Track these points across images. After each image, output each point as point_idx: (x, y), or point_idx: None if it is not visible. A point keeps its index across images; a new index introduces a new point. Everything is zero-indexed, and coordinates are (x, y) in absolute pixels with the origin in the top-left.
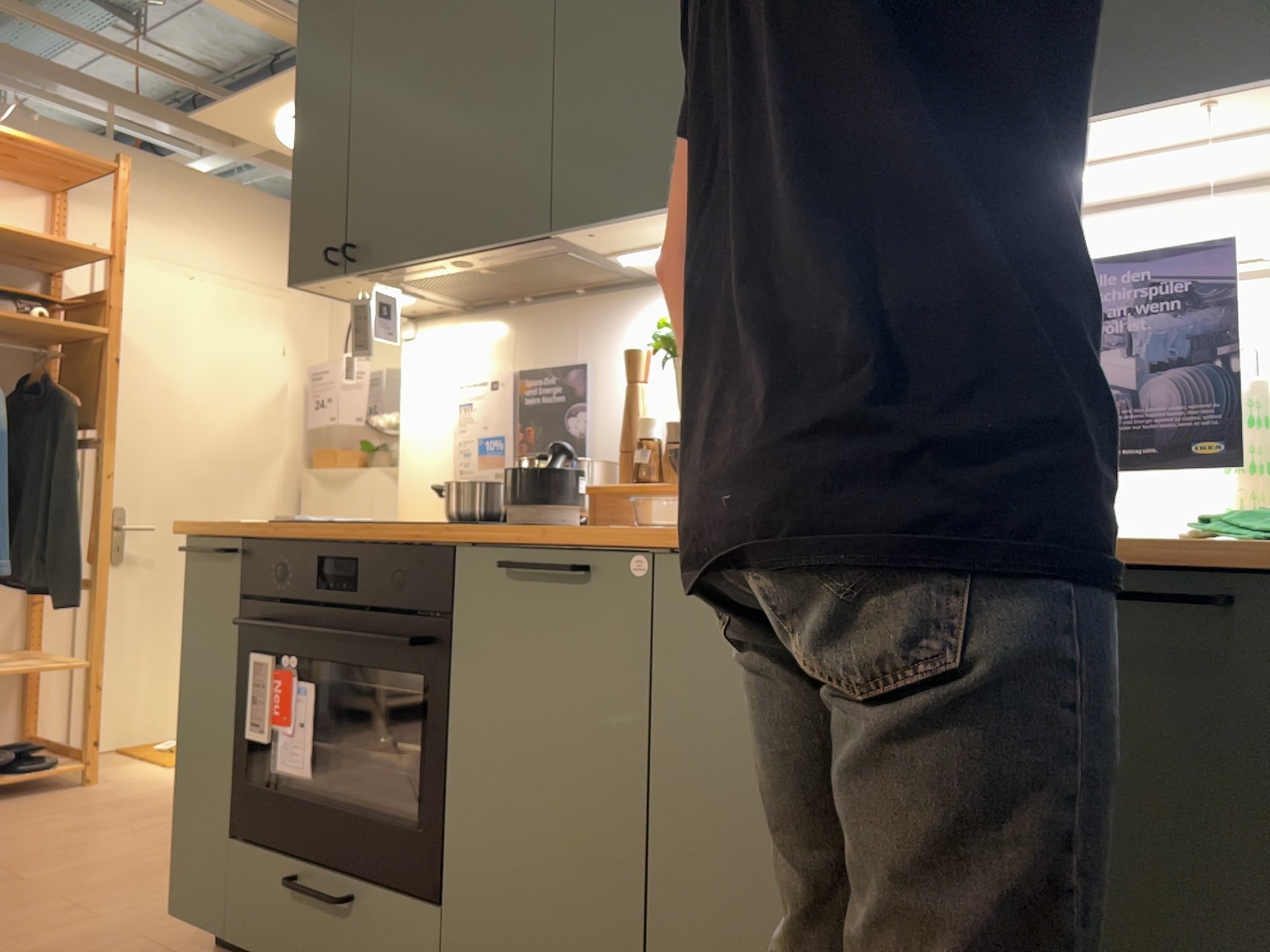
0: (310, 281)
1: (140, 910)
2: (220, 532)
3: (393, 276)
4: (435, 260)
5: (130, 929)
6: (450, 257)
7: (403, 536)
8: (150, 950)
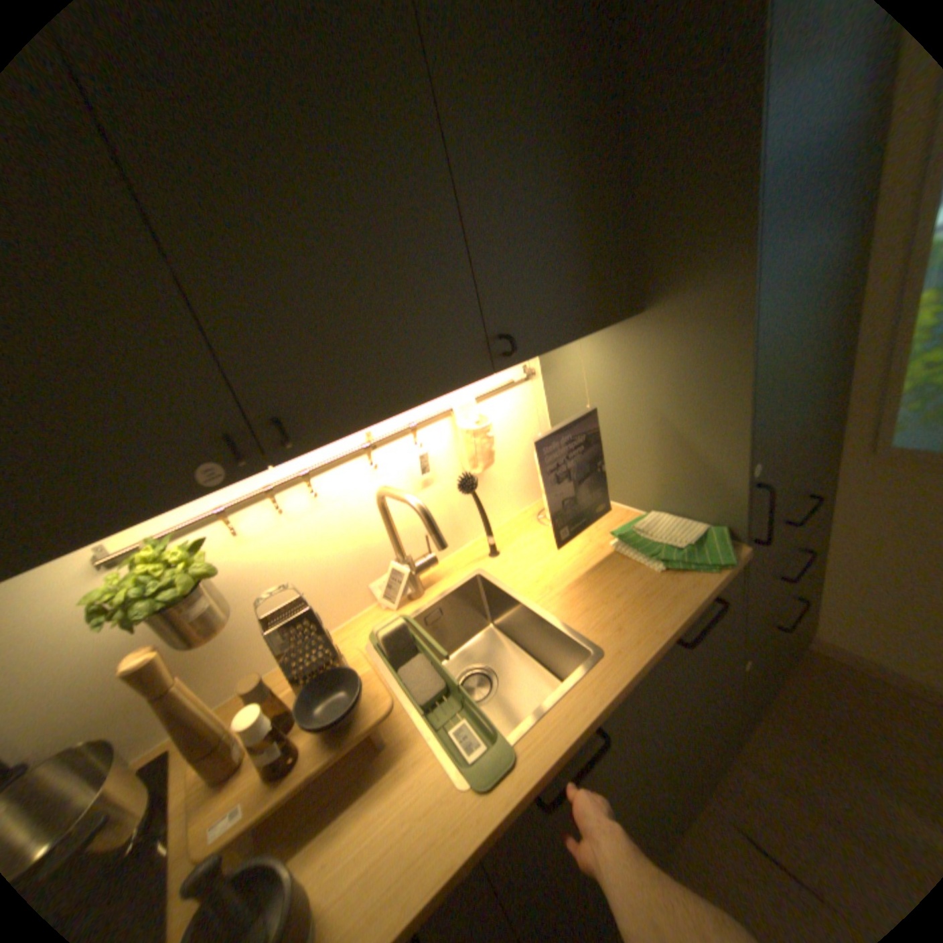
0: None
1: None
2: None
3: None
4: None
5: None
6: None
7: None
8: None
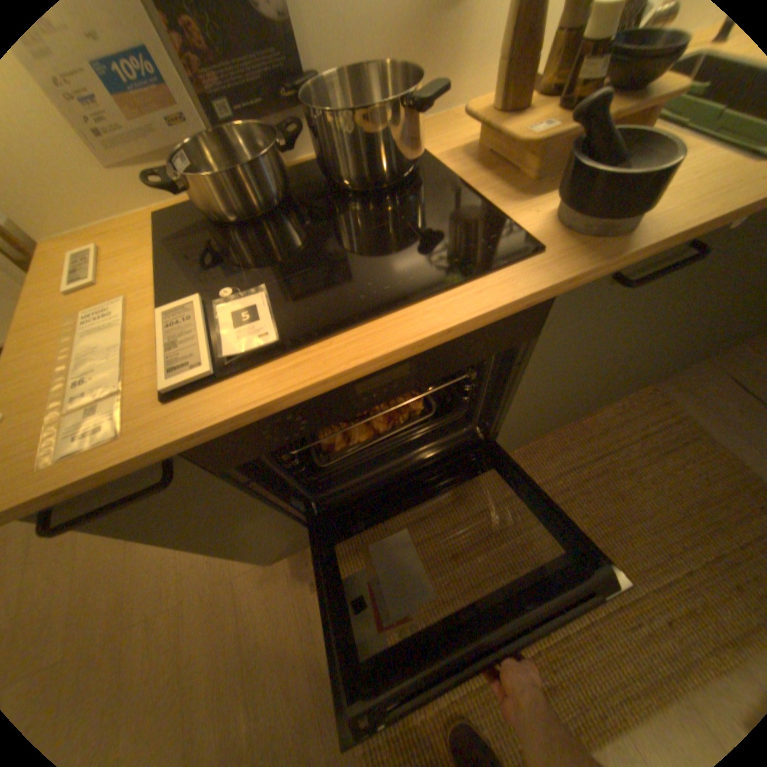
0: None
1: (183, 573)
2: (116, 473)
3: None
4: None
5: (209, 583)
6: None
7: (480, 308)
8: (251, 573)
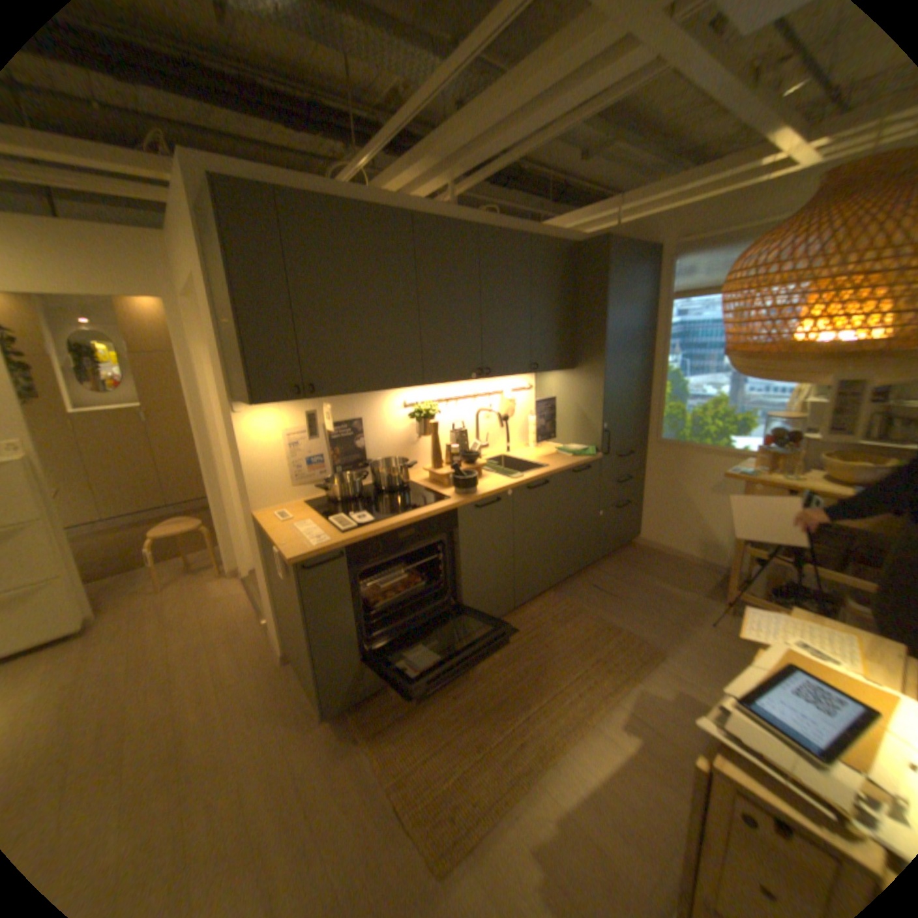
0: (268, 402)
1: (240, 766)
2: (332, 549)
3: (322, 398)
4: (360, 394)
5: (265, 766)
6: (370, 392)
7: (433, 512)
8: (303, 749)
